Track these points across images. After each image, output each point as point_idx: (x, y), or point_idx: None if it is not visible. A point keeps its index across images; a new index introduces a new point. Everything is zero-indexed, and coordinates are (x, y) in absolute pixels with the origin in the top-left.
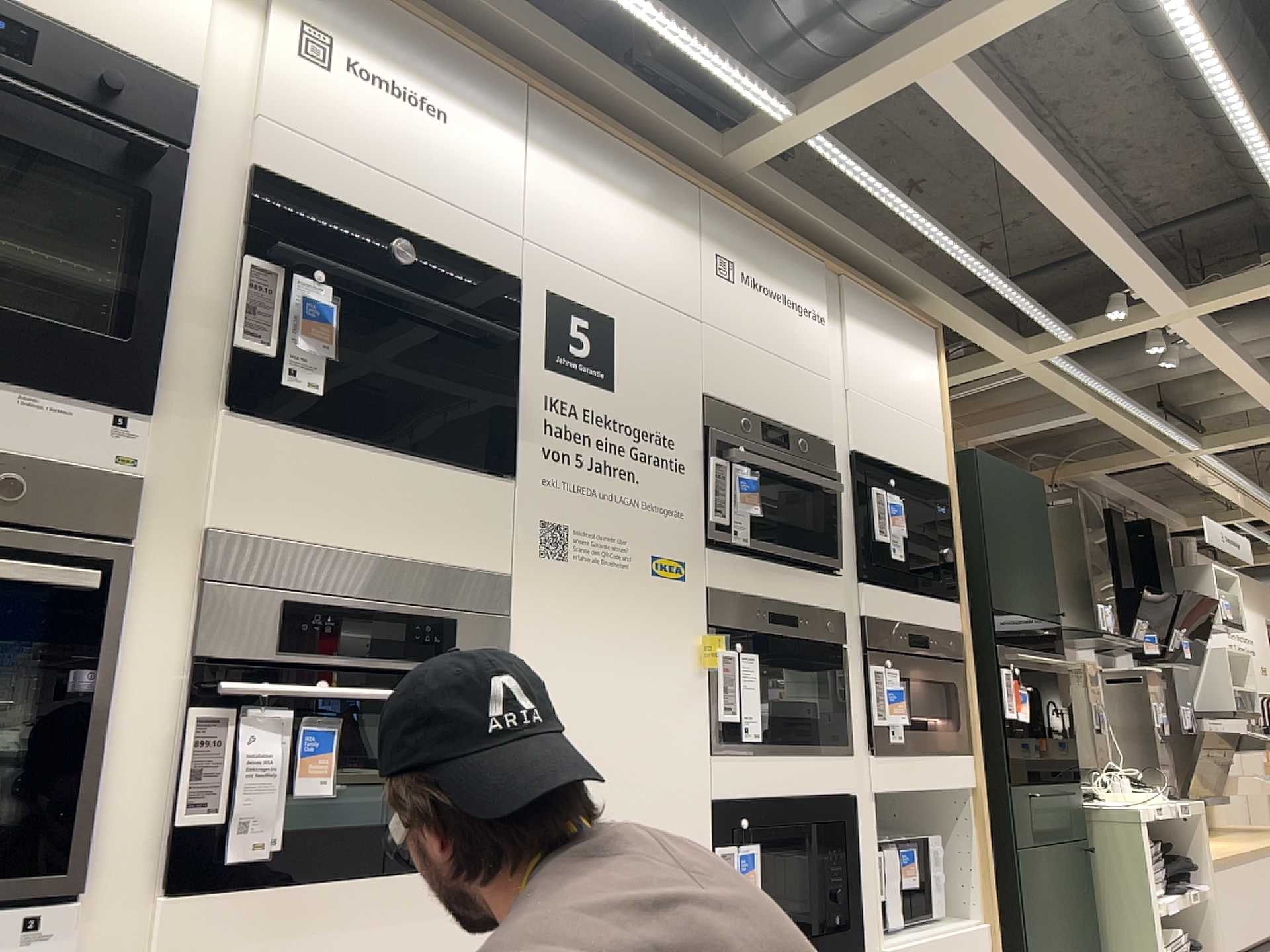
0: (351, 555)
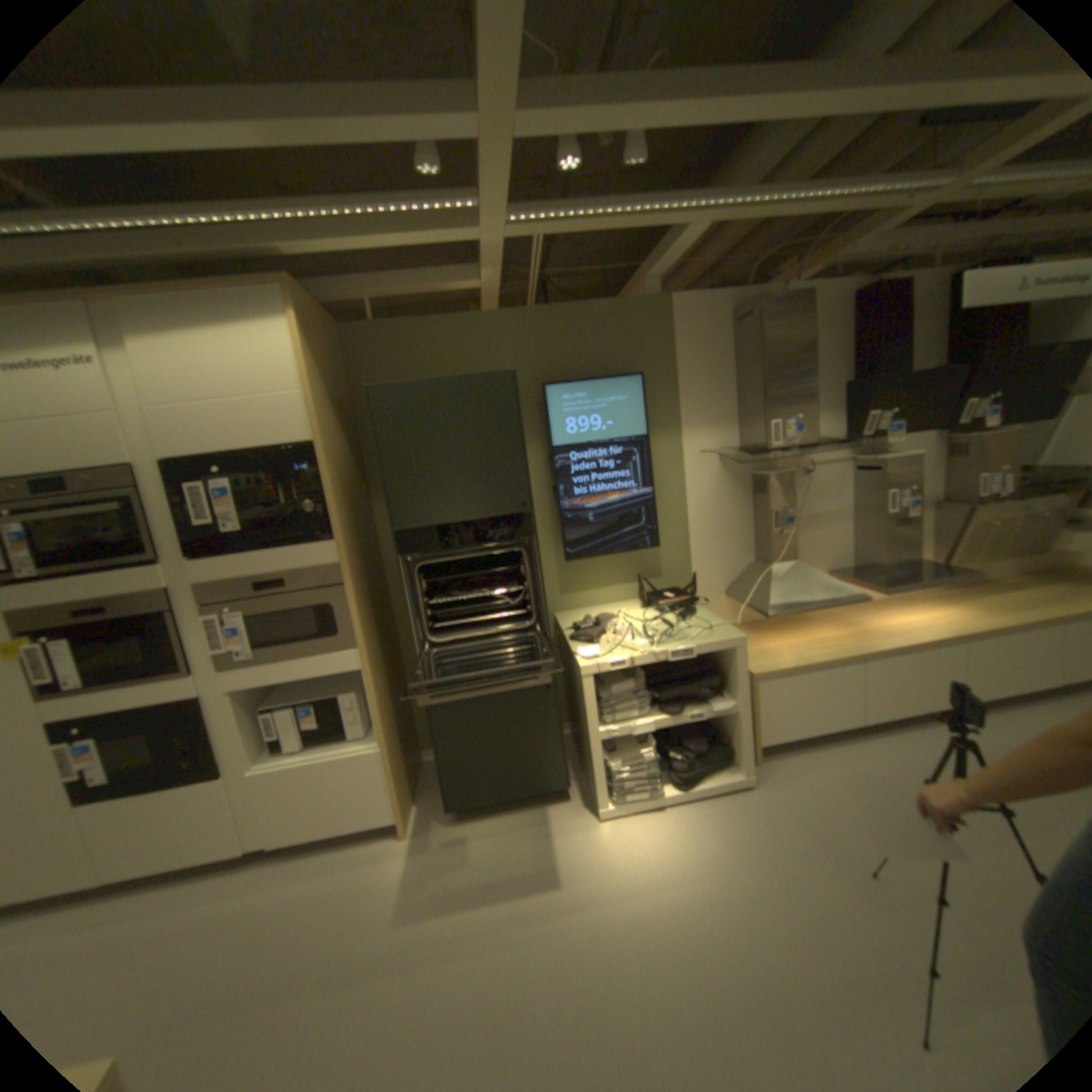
0: None
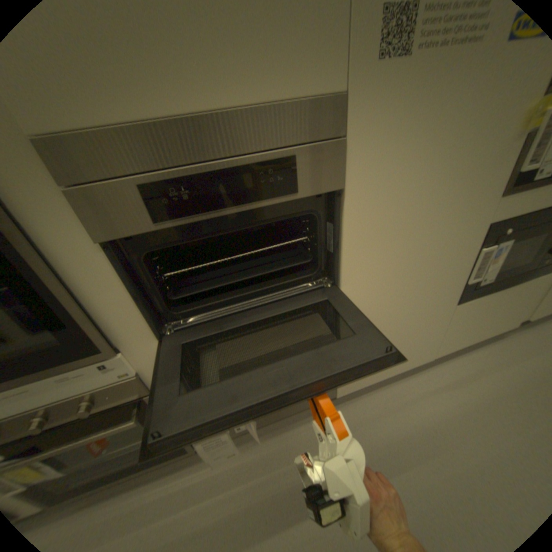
0: (186, 116)
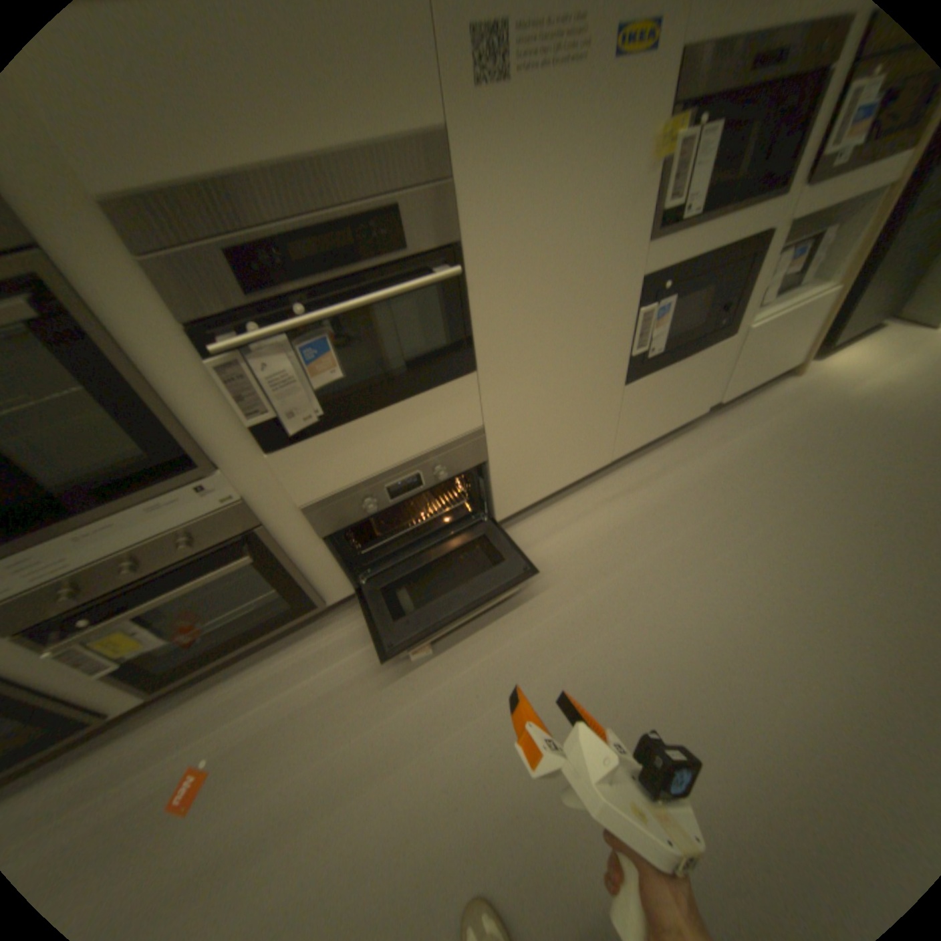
0: (267, 165)
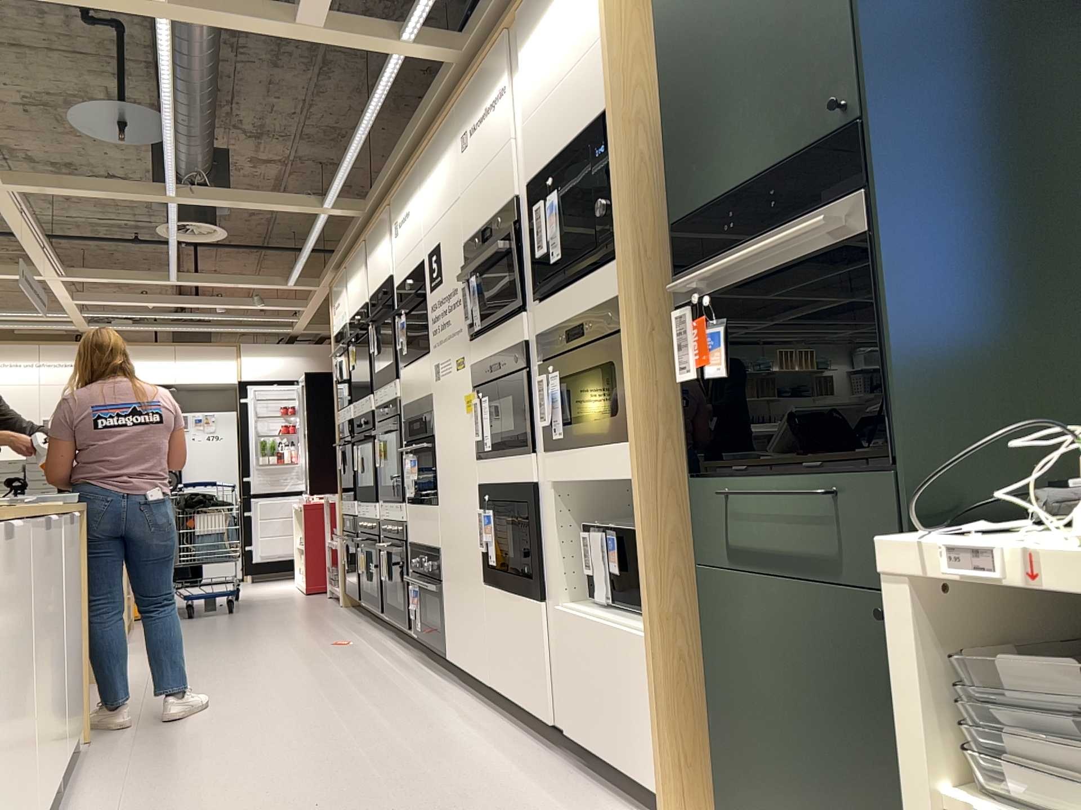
0: (418, 400)
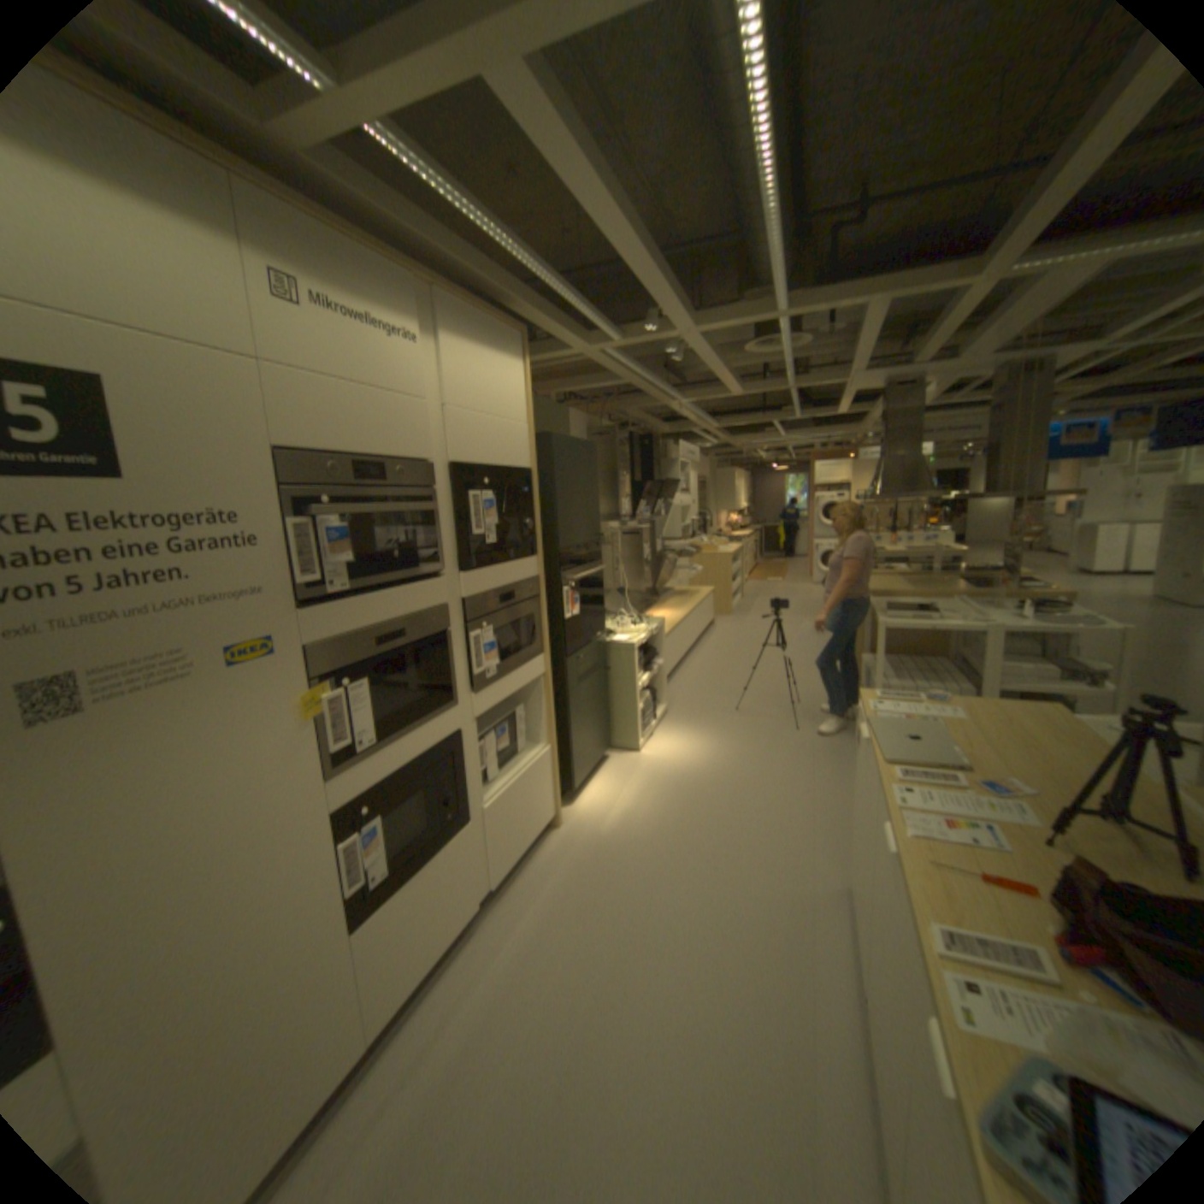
0: None
